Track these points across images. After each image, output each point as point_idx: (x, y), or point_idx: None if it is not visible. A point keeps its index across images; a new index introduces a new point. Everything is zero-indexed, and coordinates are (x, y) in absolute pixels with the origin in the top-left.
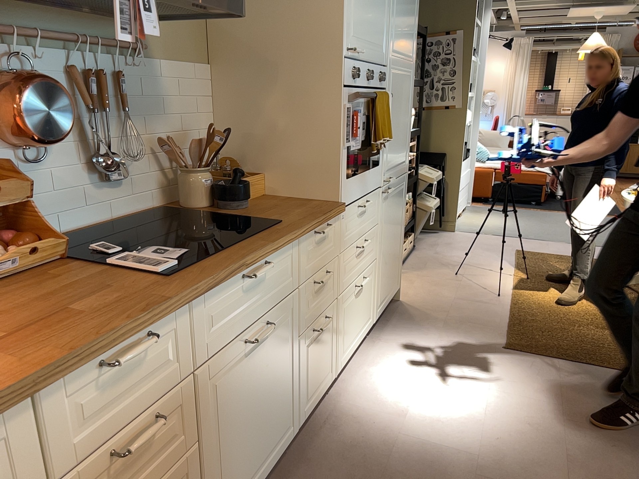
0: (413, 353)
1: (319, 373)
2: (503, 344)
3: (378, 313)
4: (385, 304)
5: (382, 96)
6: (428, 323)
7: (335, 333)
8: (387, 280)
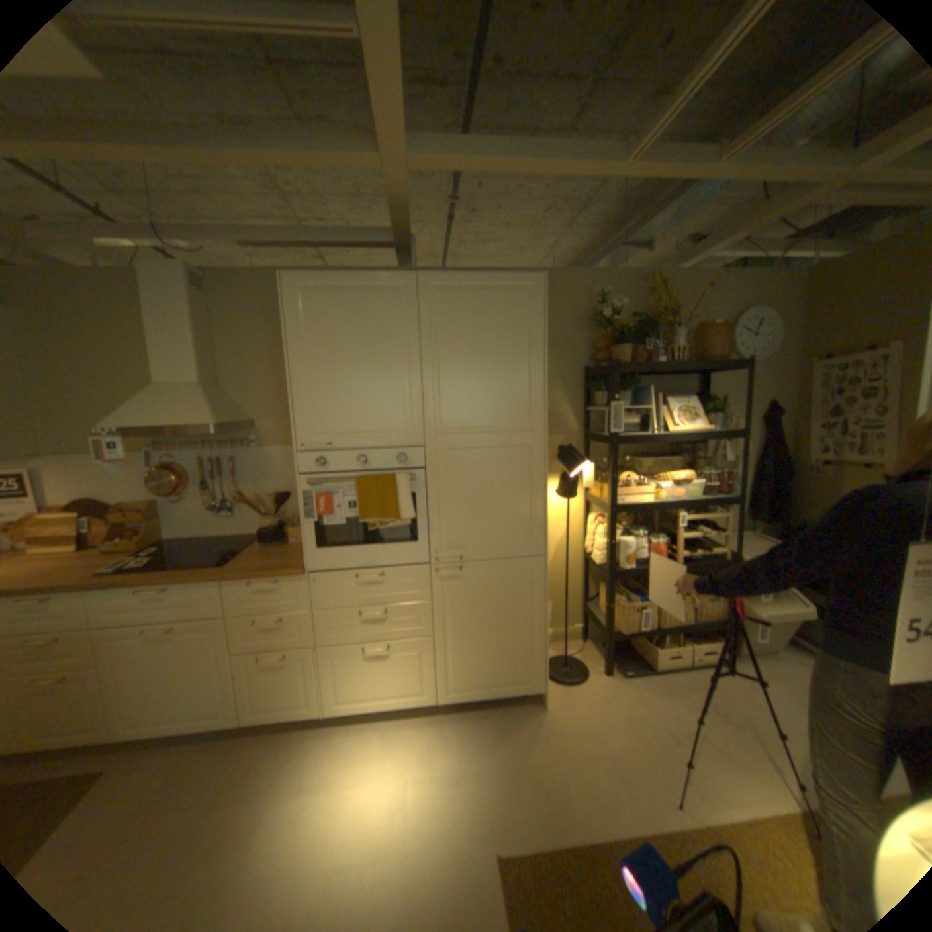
0: (424, 765)
1: (278, 701)
2: (508, 859)
3: (449, 699)
4: (477, 696)
5: (375, 478)
6: (509, 755)
7: (314, 679)
8: (480, 671)
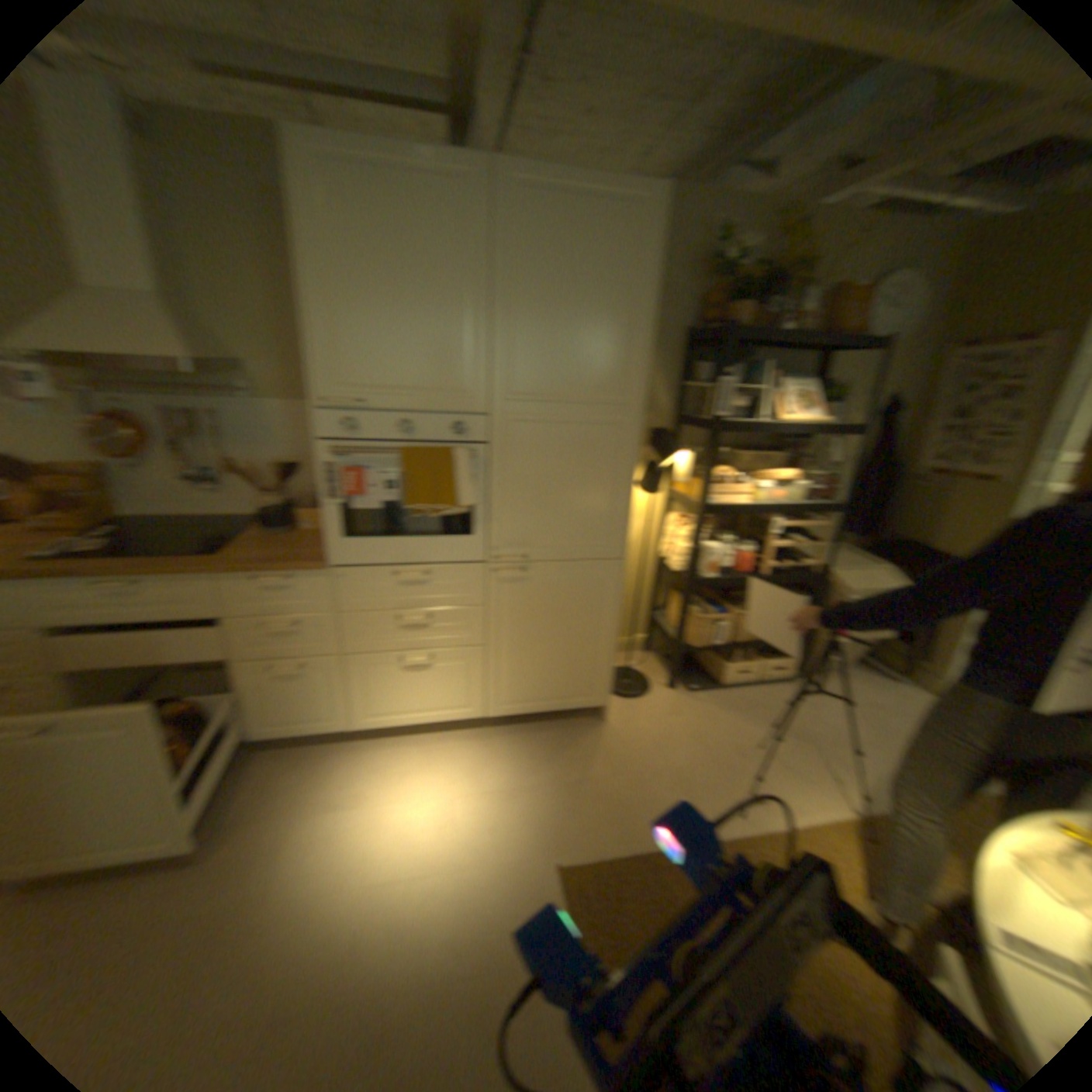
0: (476, 779)
1: (302, 712)
2: (571, 869)
3: (503, 712)
4: (534, 708)
5: (428, 452)
6: (569, 768)
7: (346, 688)
8: (540, 683)
